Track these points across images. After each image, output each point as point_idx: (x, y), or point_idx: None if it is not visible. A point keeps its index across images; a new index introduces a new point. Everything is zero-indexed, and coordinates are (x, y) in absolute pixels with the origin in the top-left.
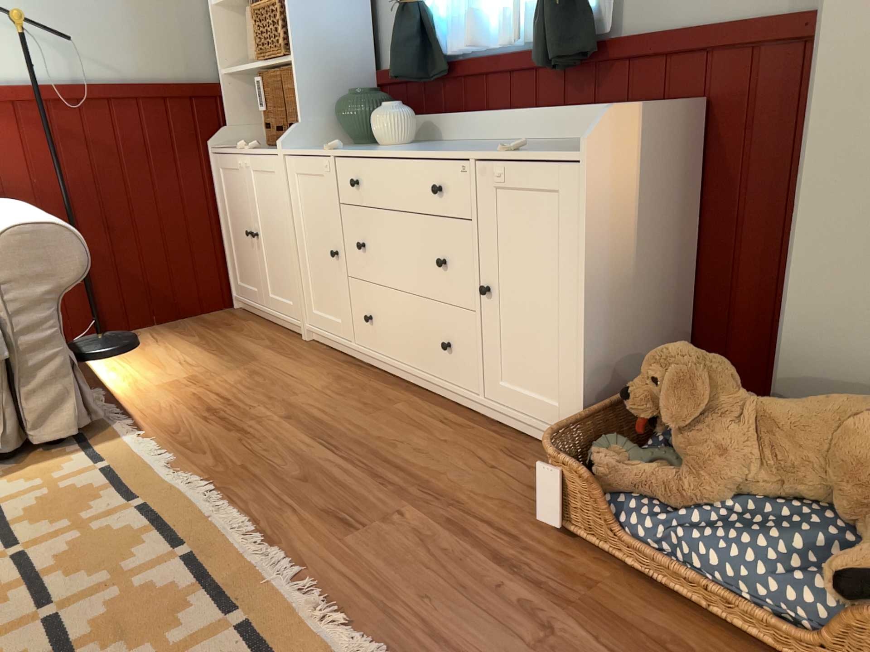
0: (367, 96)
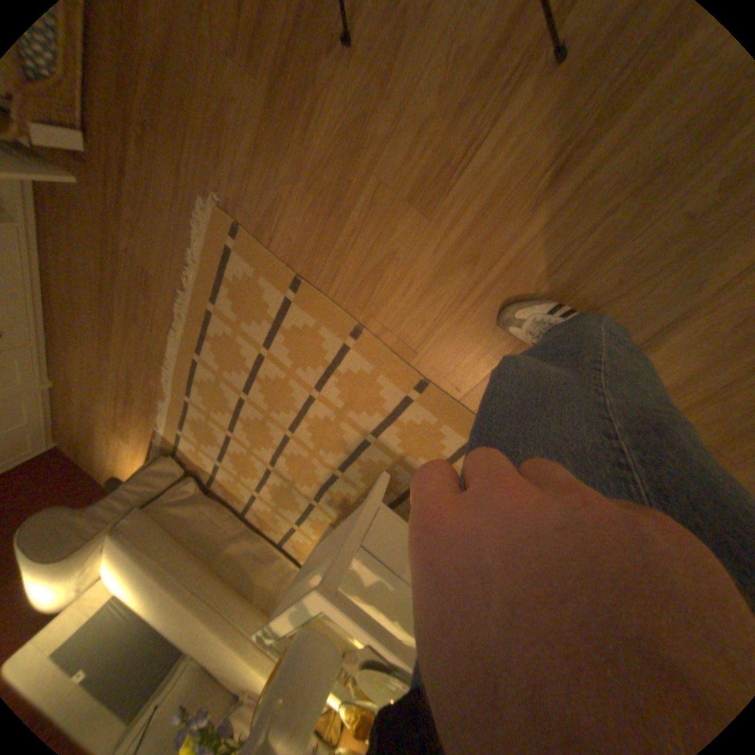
0: None
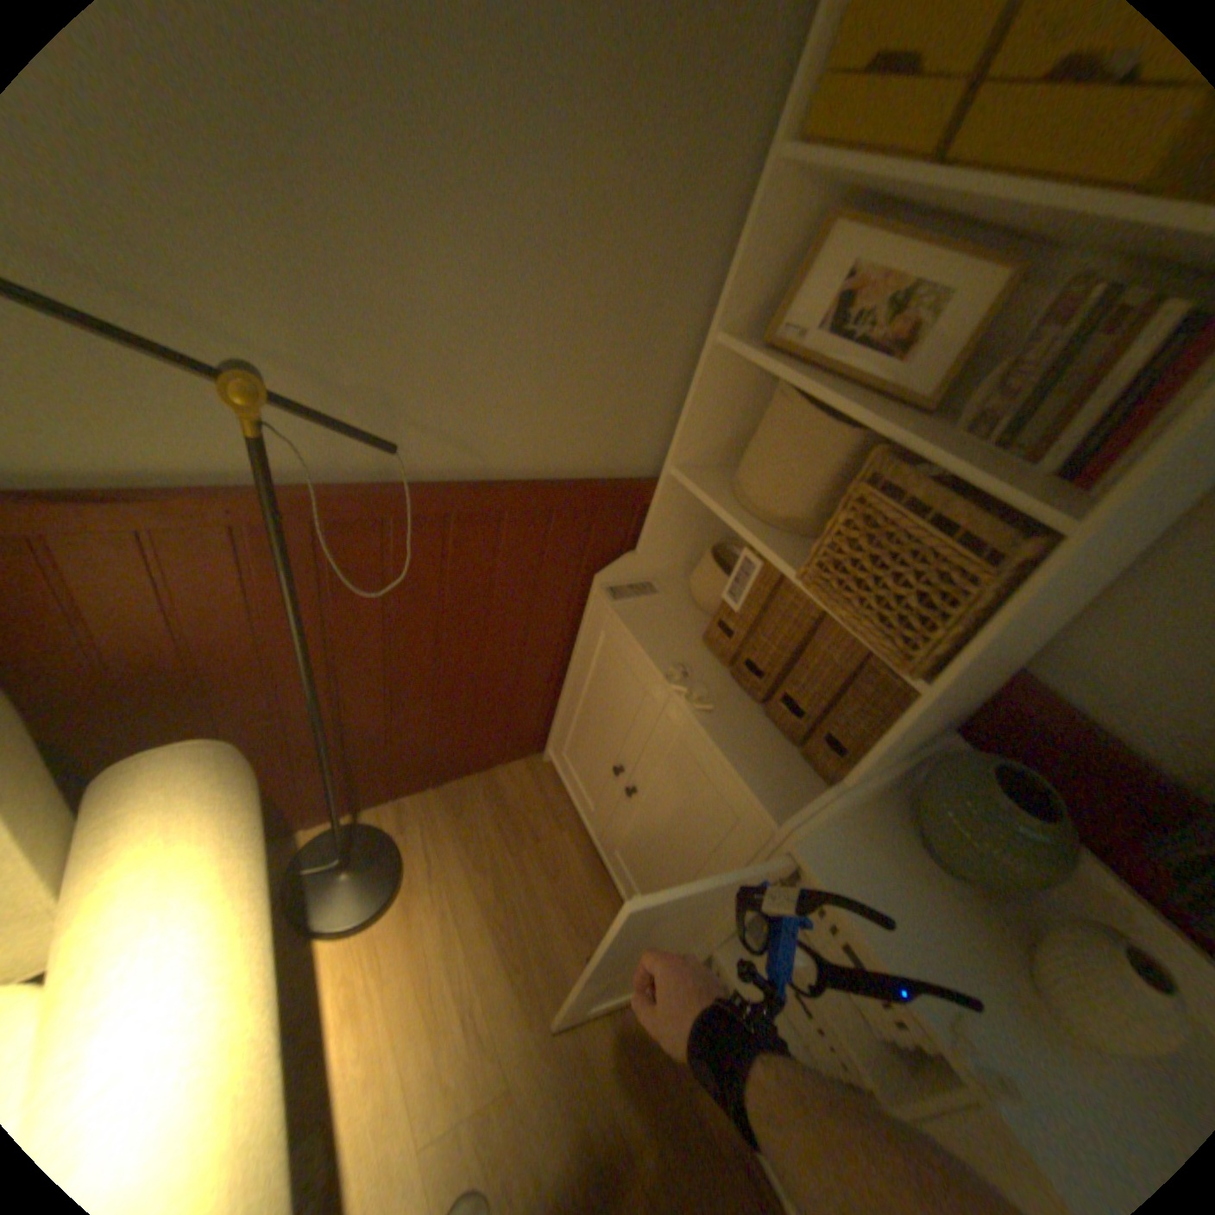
0: (1063, 857)
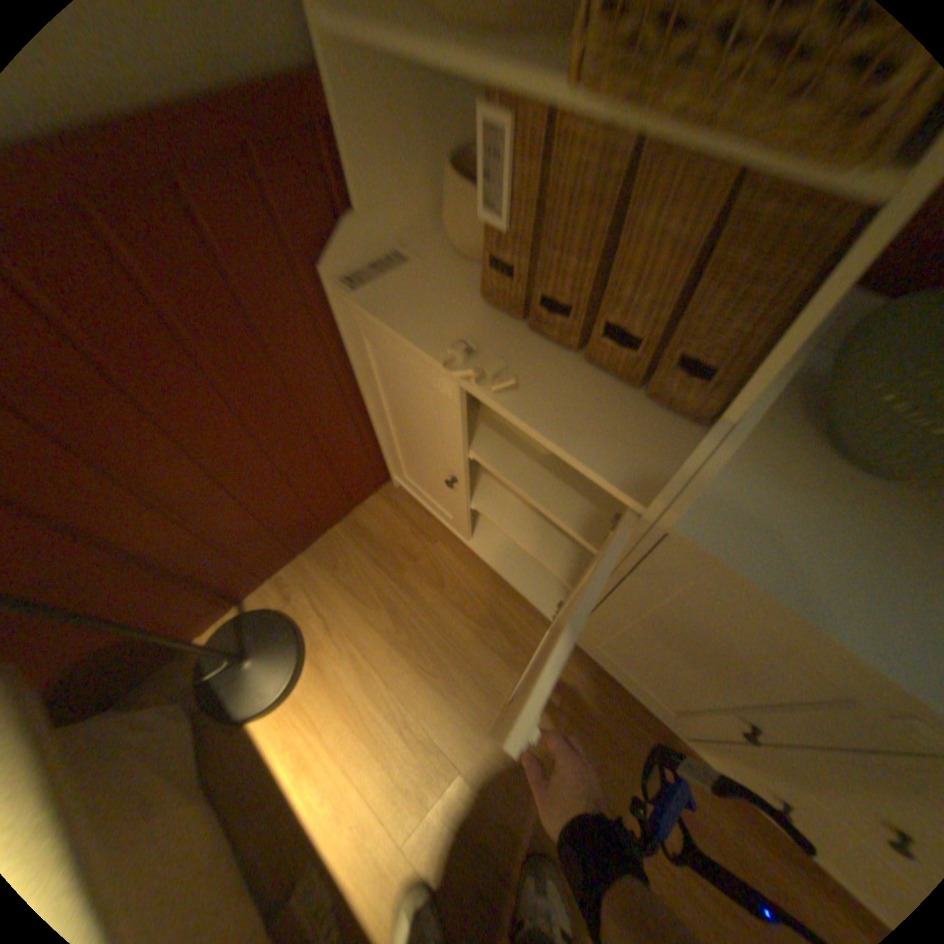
0: None
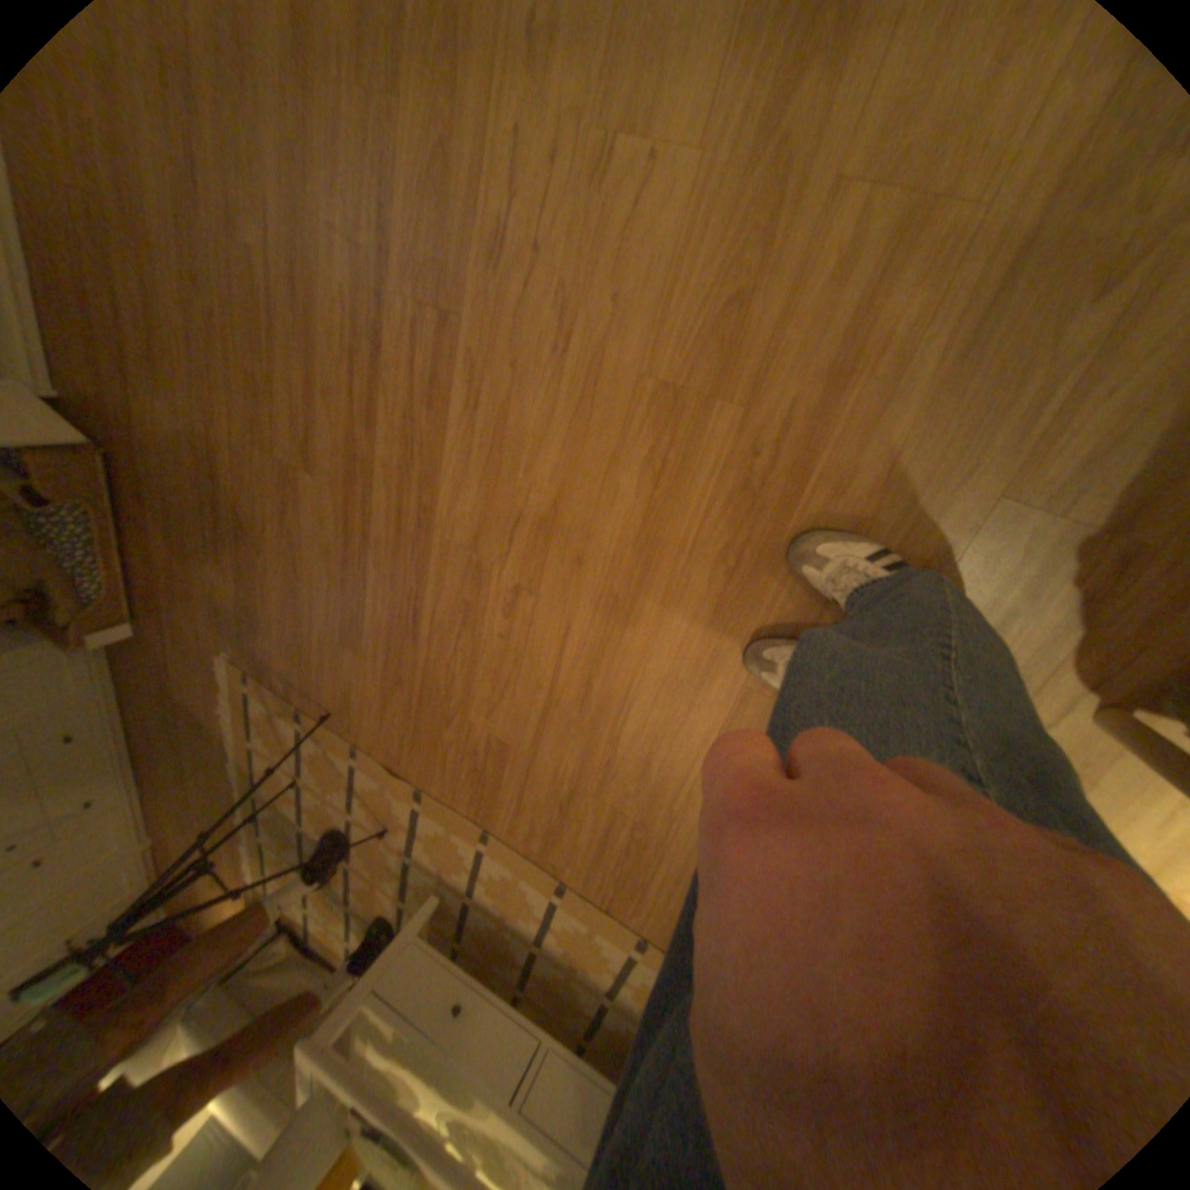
0: None
